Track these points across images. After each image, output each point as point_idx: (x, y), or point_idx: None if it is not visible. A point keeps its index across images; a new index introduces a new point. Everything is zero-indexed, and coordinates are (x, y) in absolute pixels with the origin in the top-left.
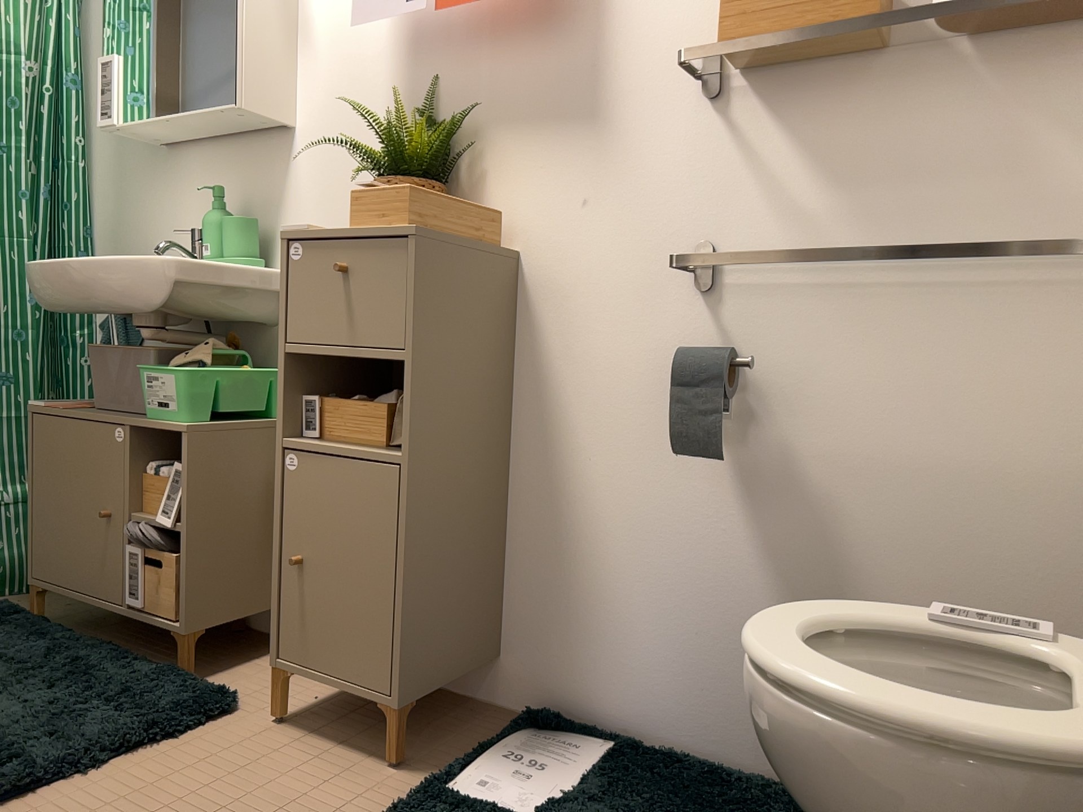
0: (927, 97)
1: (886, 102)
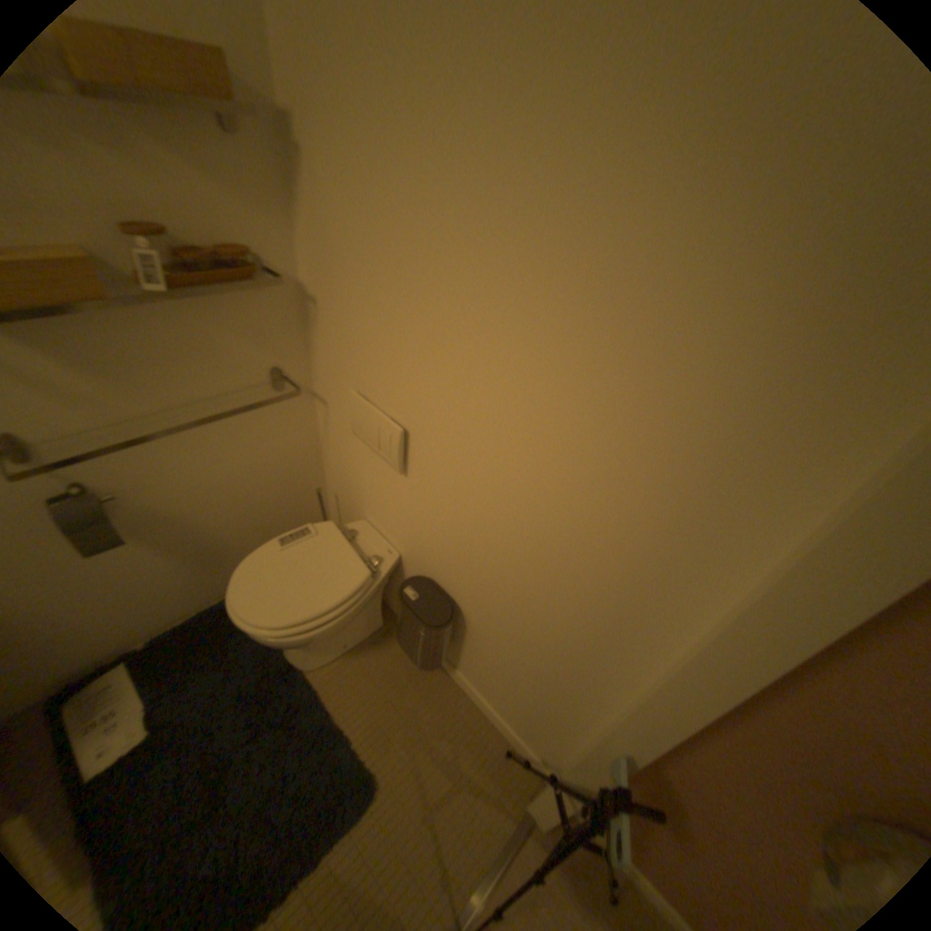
0: (138, 316)
1: (109, 320)
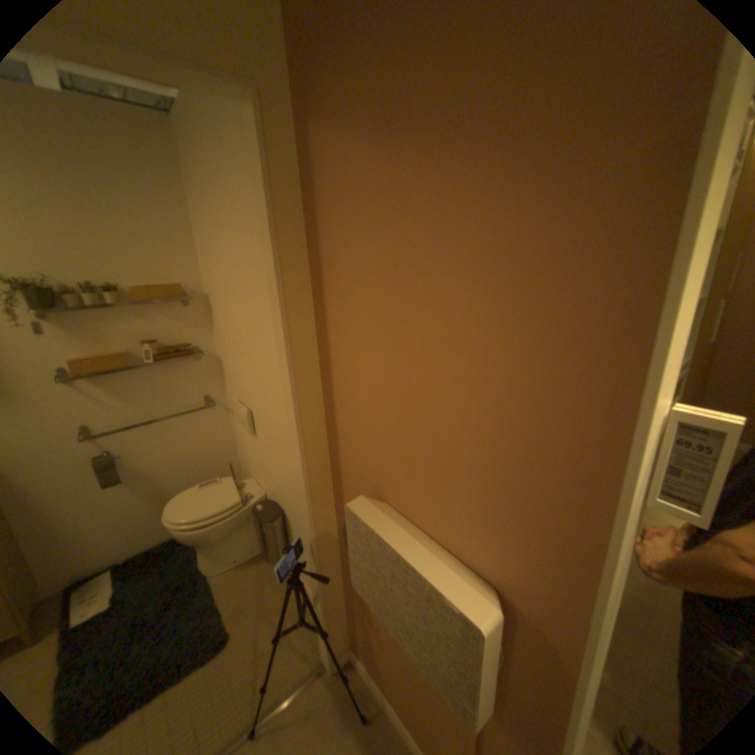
0: (147, 376)
1: (135, 378)
